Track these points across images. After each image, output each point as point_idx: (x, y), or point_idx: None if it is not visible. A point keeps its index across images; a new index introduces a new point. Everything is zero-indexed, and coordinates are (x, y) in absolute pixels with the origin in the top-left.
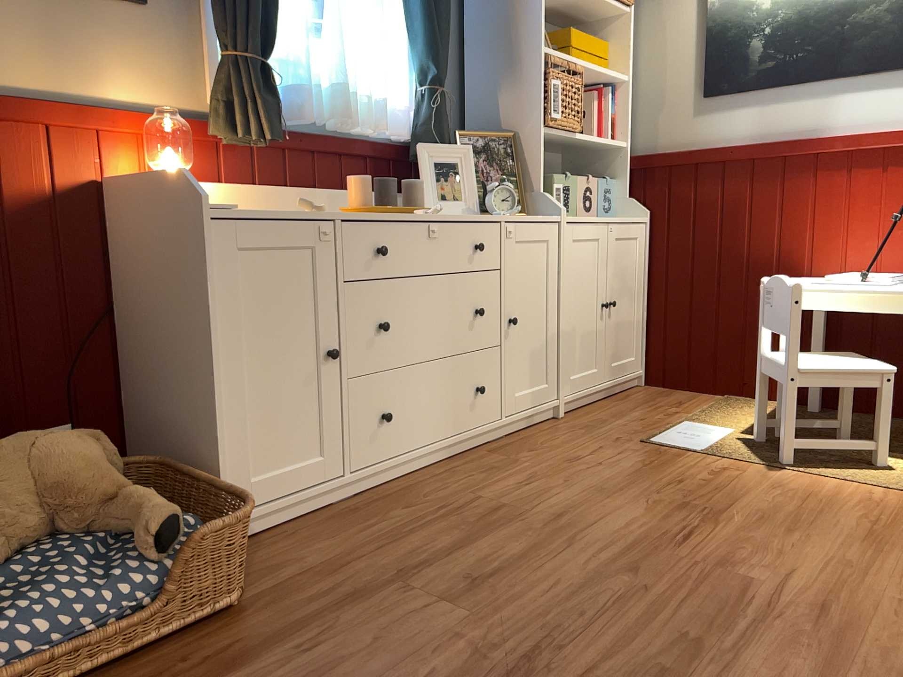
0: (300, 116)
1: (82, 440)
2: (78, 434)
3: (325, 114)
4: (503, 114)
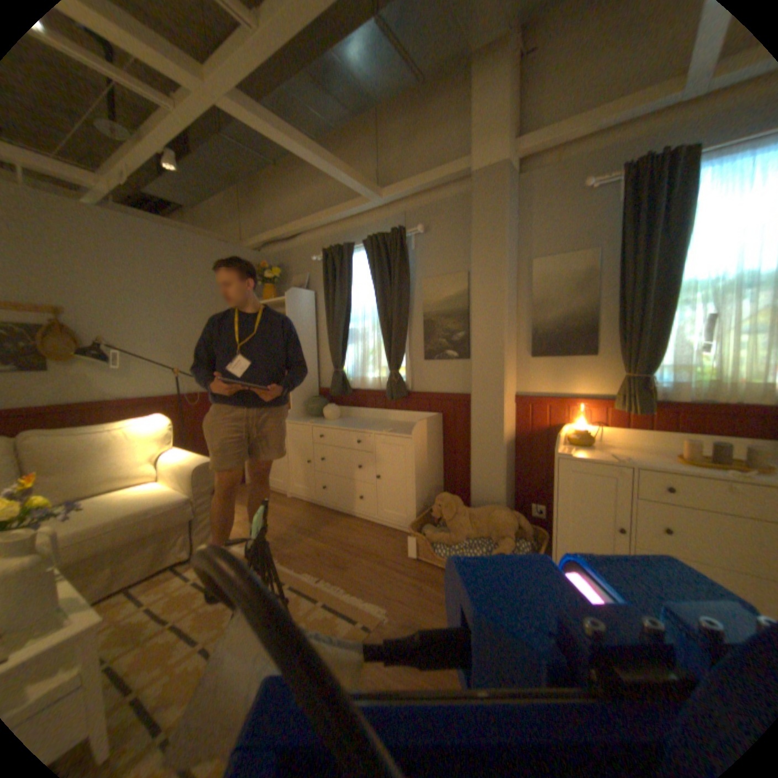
0: (678, 398)
1: (508, 516)
2: (511, 514)
3: (709, 394)
4: None
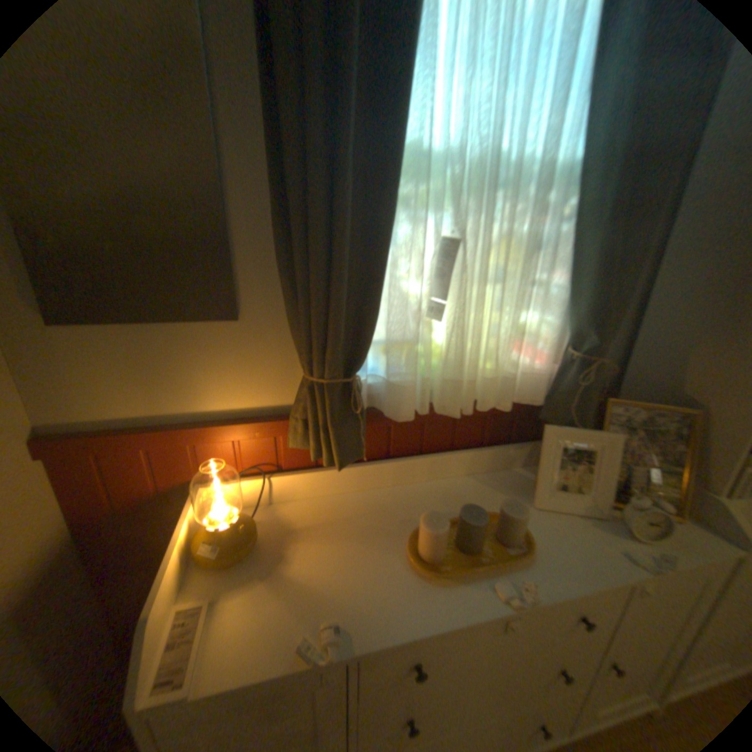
0: (398, 413)
1: None
2: None
3: (437, 396)
4: (695, 376)
